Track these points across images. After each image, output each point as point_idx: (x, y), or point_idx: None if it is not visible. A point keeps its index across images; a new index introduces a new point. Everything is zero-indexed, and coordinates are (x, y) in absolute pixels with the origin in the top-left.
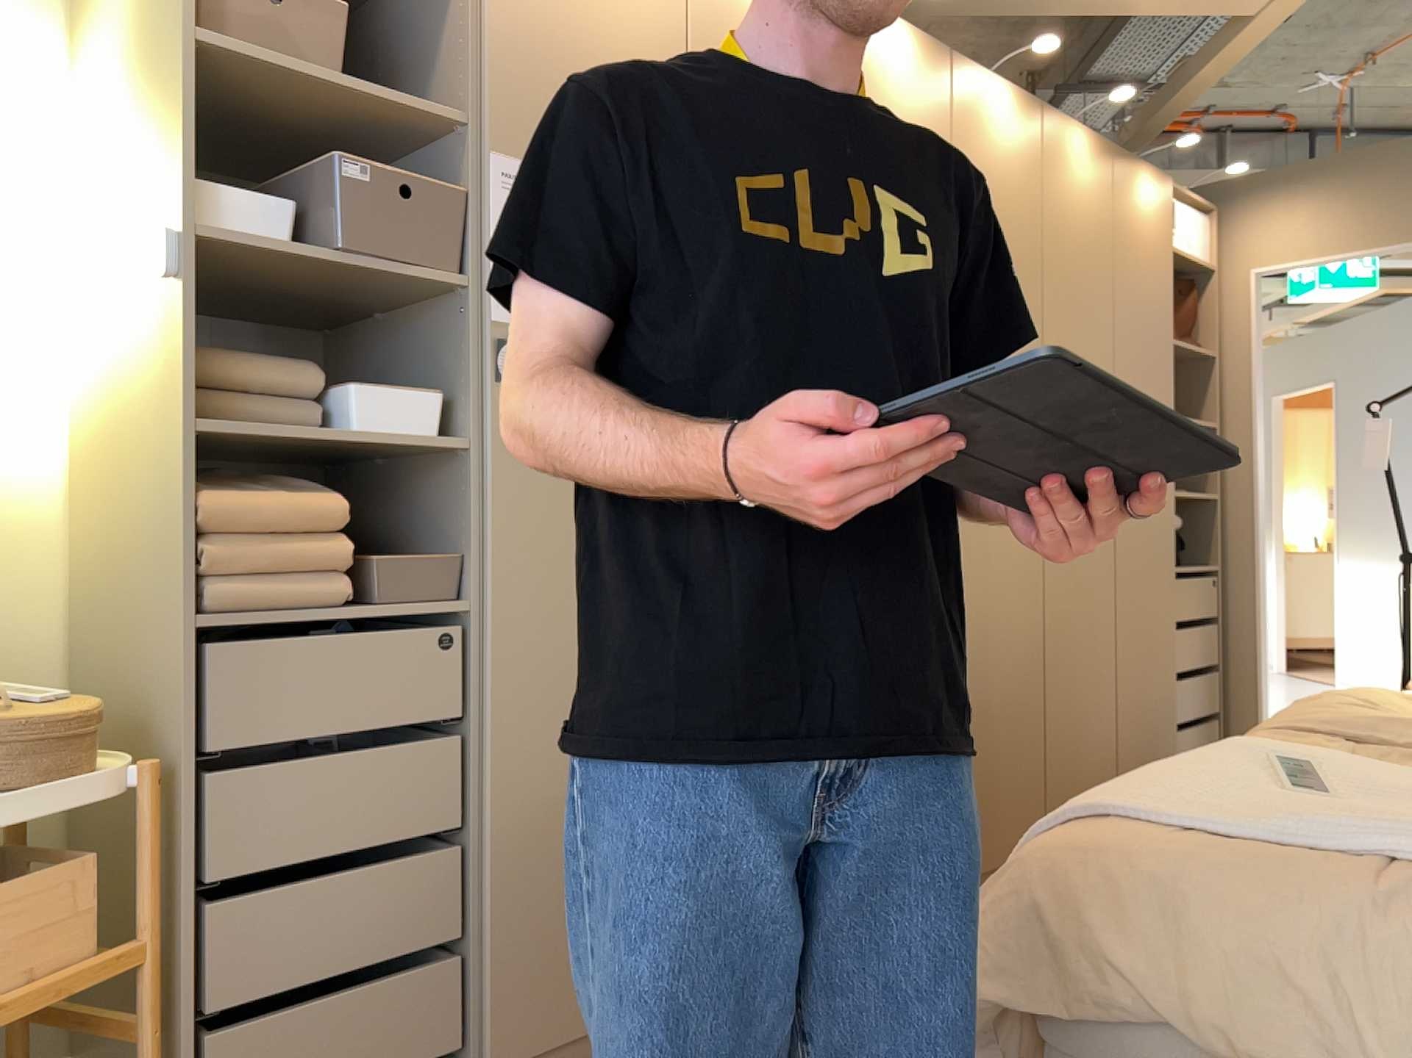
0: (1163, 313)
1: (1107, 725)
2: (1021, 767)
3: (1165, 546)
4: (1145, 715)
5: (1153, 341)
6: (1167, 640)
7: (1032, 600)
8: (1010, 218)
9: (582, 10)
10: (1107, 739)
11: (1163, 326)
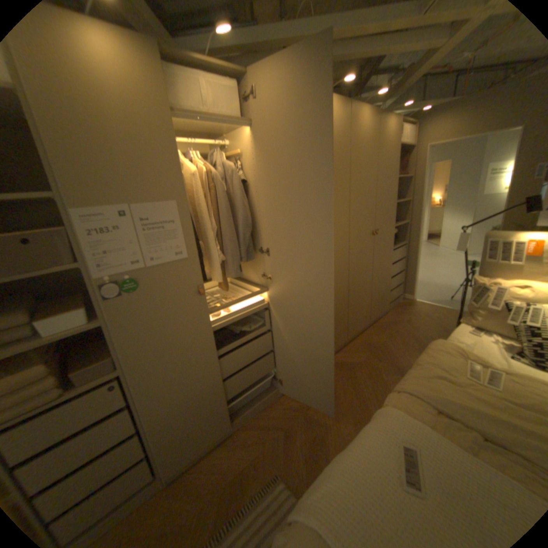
0: (400, 162)
1: (372, 300)
2: (343, 323)
3: (395, 239)
4: (384, 292)
5: (396, 174)
6: (392, 268)
7: (348, 277)
8: (341, 151)
9: (112, 121)
10: (372, 303)
11: (400, 167)
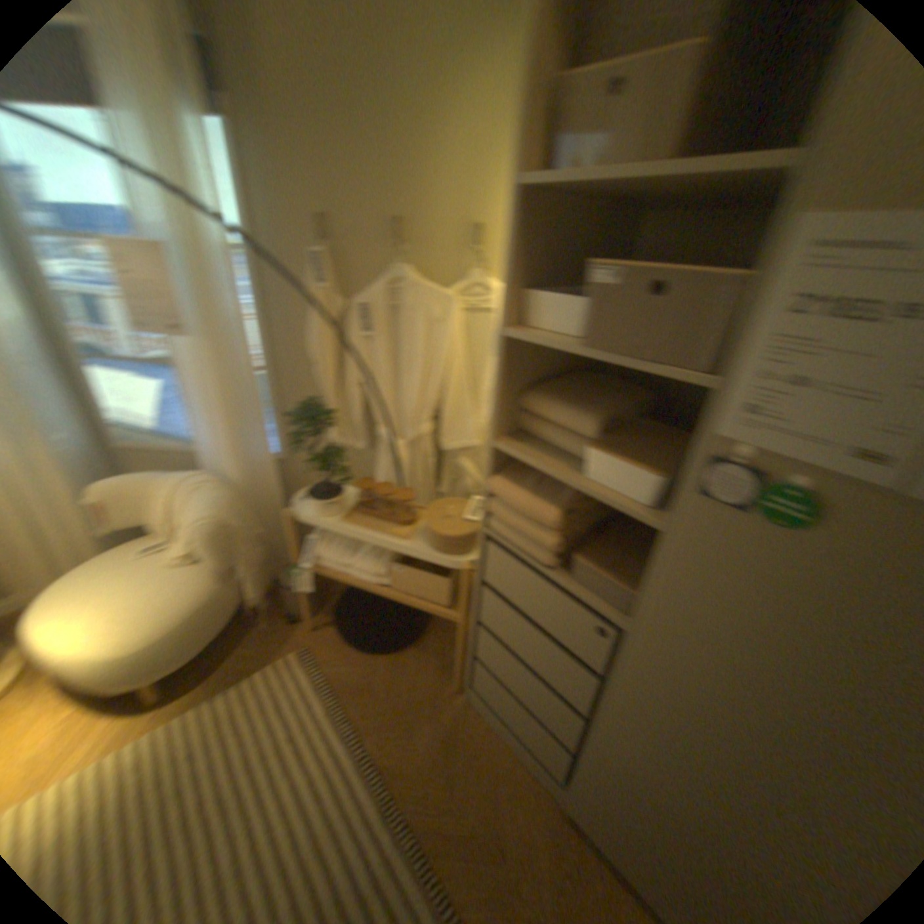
0: None
1: None
2: None
3: None
4: None
5: None
6: None
7: None
8: None
9: None
10: None
11: None
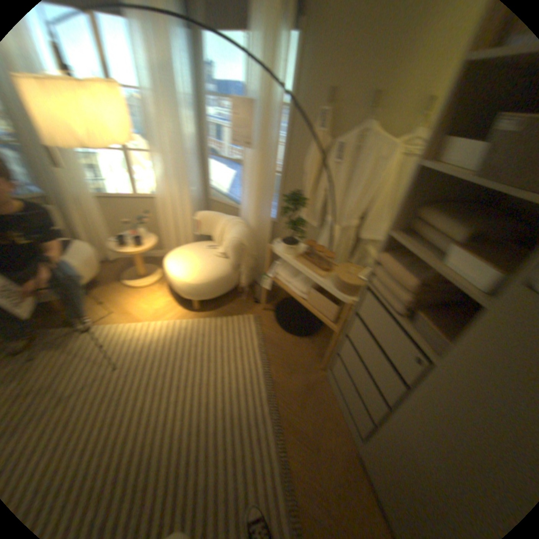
0: None
1: None
2: None
3: None
4: None
5: None
6: None
7: None
8: None
9: None
10: None
11: None
